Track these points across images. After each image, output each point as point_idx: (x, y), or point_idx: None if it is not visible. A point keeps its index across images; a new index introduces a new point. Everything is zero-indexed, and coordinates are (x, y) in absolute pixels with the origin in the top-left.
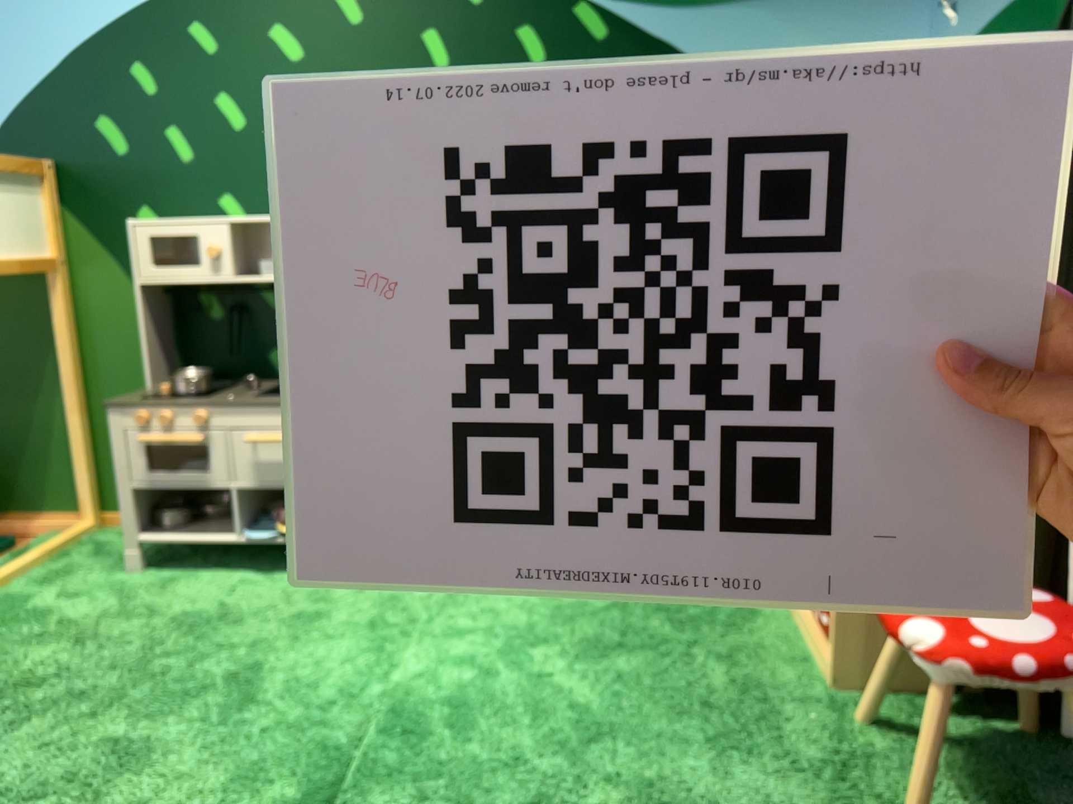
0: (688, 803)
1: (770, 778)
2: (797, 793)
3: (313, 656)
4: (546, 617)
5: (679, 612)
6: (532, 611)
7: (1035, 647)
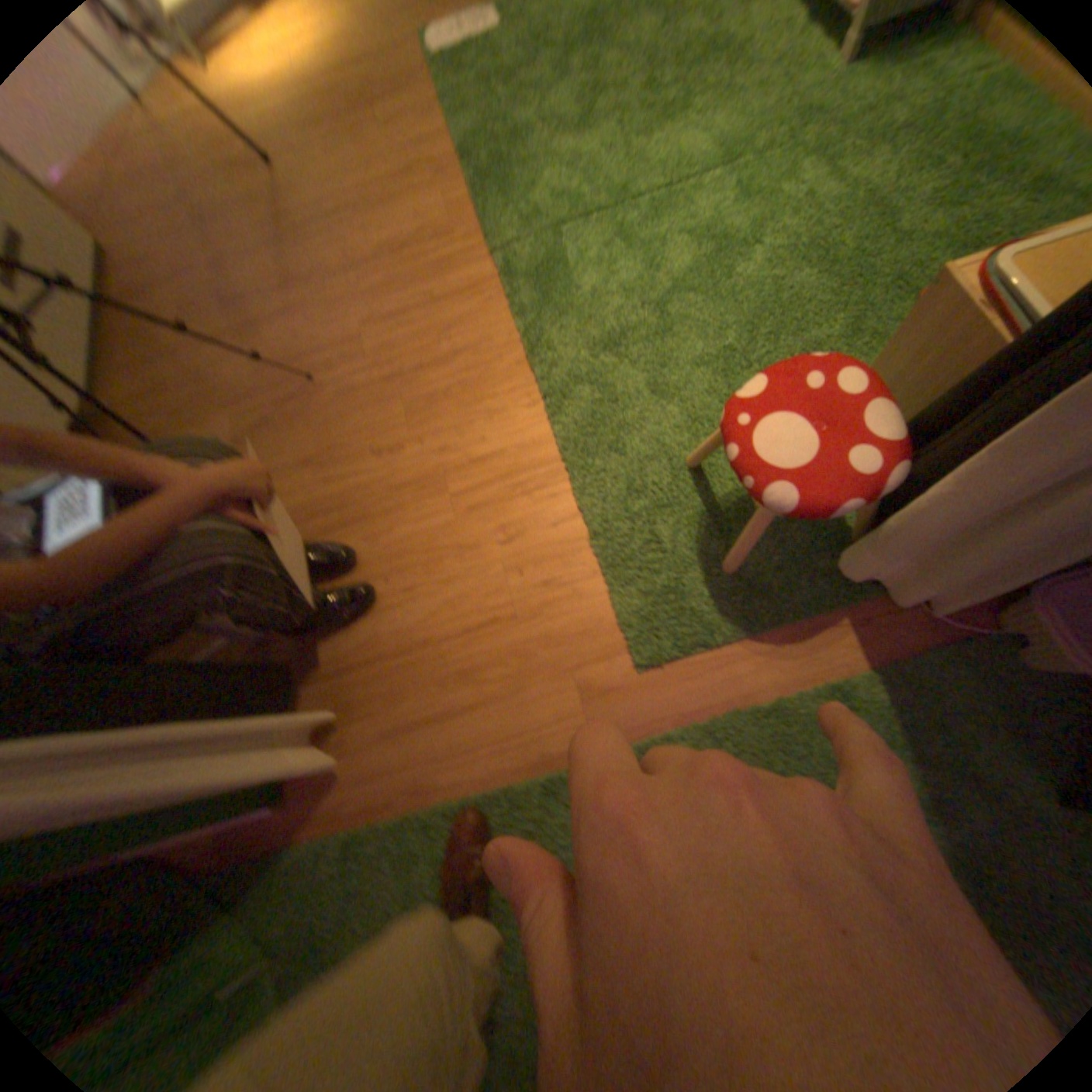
0: (657, 352)
1: (701, 386)
2: (692, 401)
3: (709, 124)
4: (847, 205)
5: (917, 282)
6: (854, 193)
7: (757, 456)
